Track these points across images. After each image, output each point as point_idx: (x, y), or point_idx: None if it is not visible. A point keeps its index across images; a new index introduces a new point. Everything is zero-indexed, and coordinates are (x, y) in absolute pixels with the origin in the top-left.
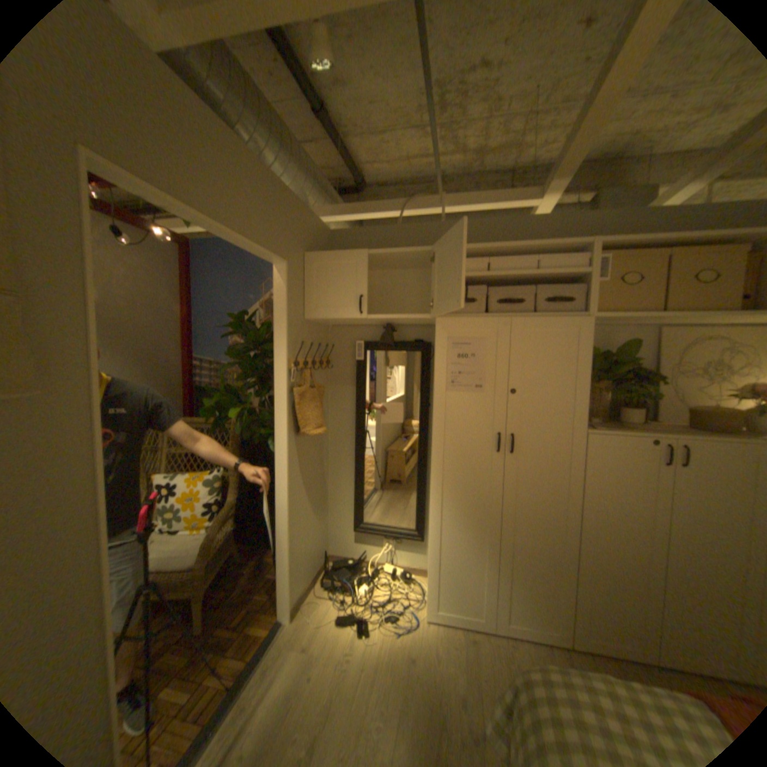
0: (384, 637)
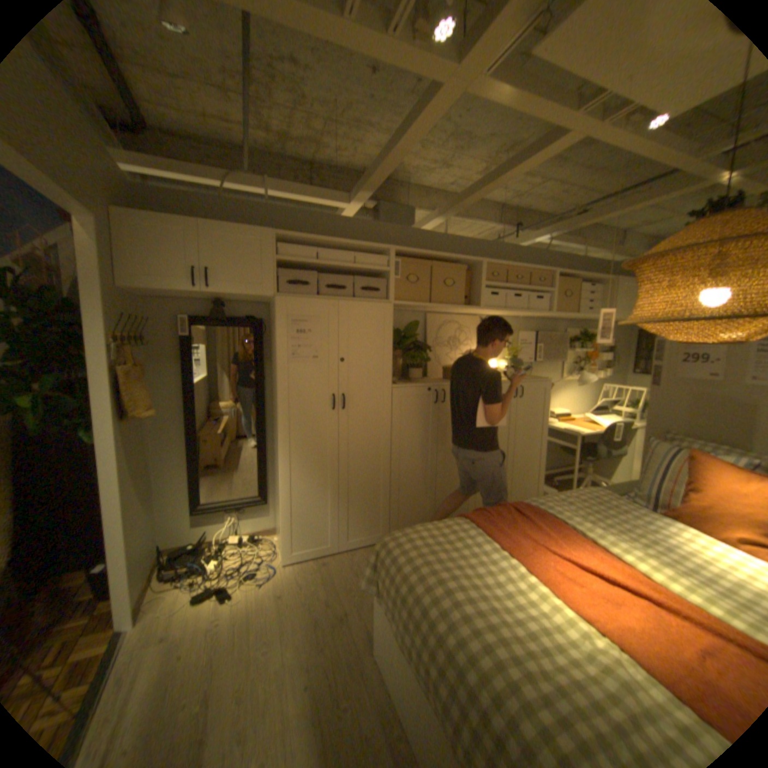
0: (246, 591)
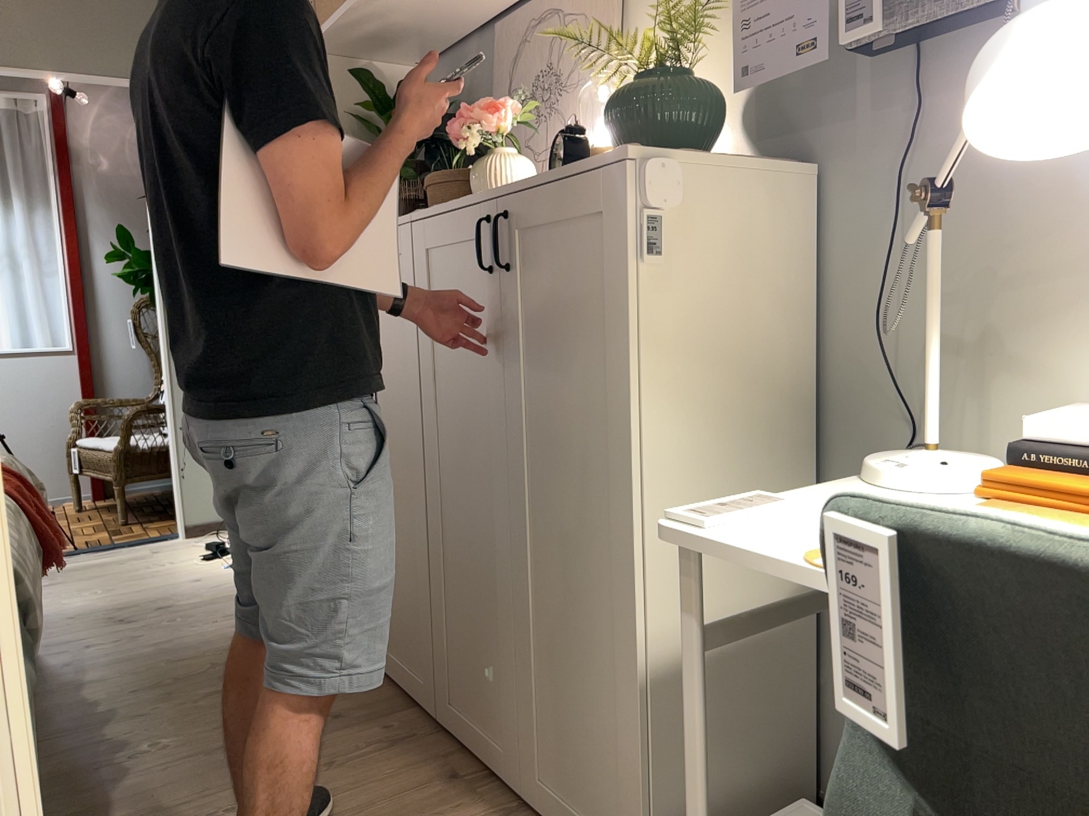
0: (220, 563)
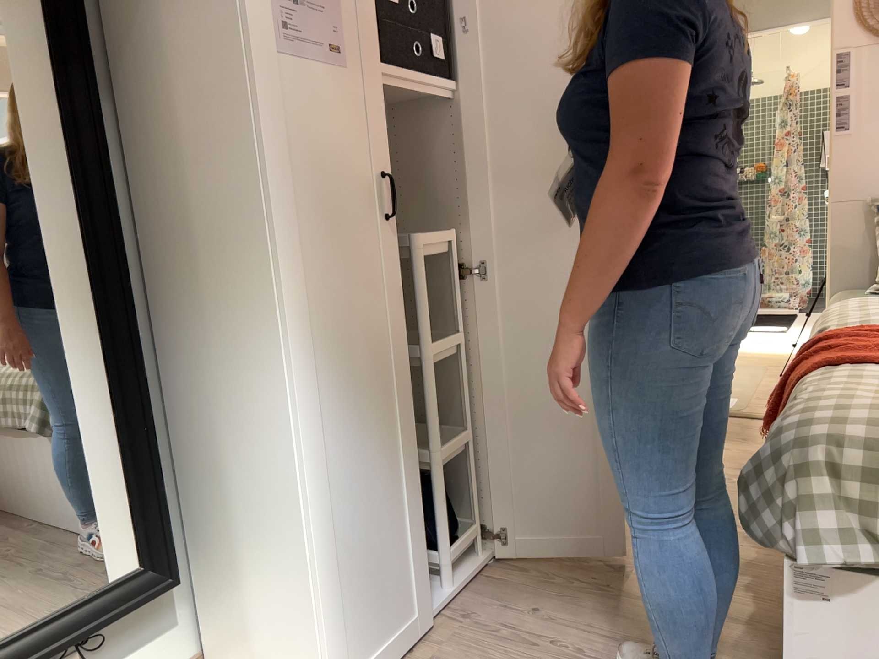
0: None
